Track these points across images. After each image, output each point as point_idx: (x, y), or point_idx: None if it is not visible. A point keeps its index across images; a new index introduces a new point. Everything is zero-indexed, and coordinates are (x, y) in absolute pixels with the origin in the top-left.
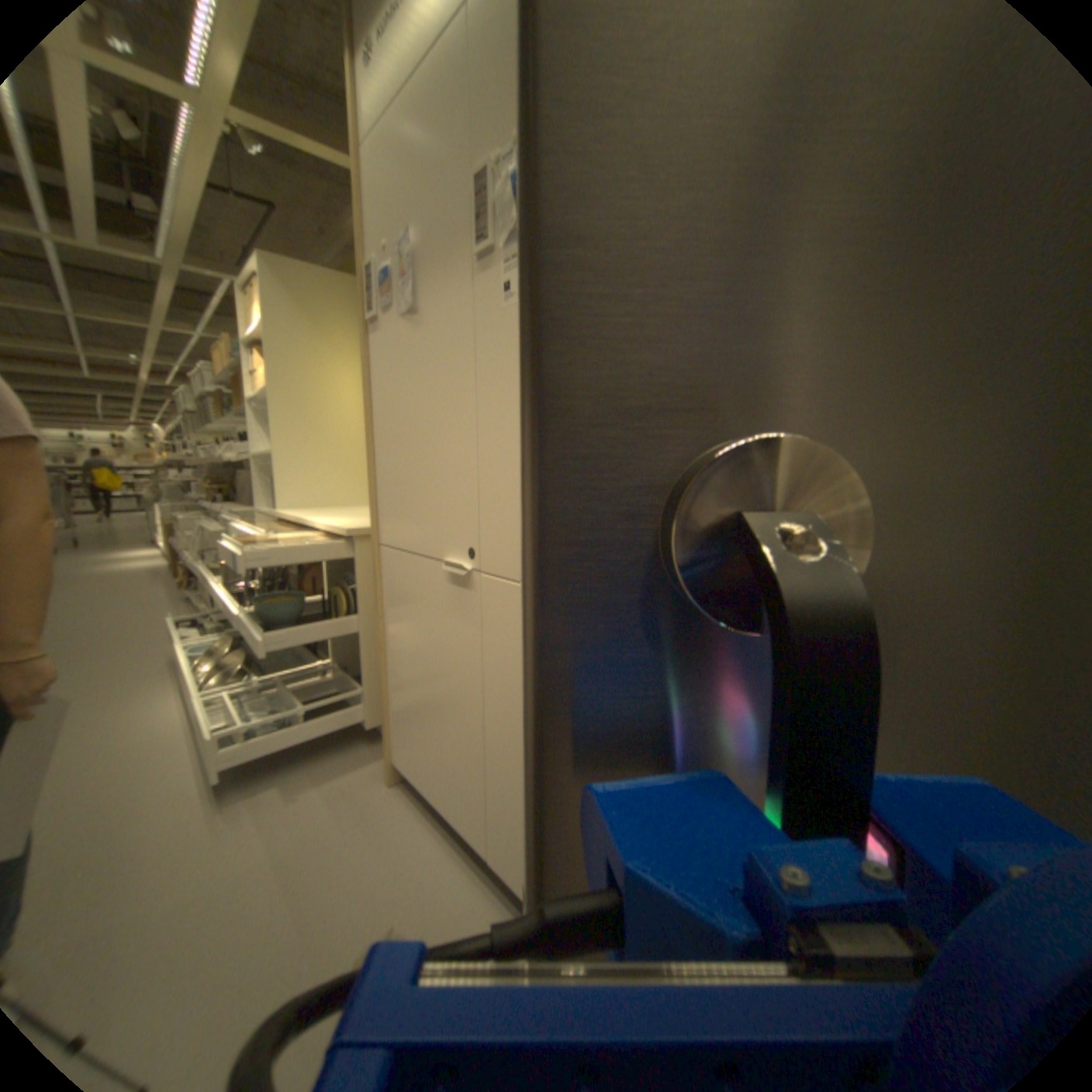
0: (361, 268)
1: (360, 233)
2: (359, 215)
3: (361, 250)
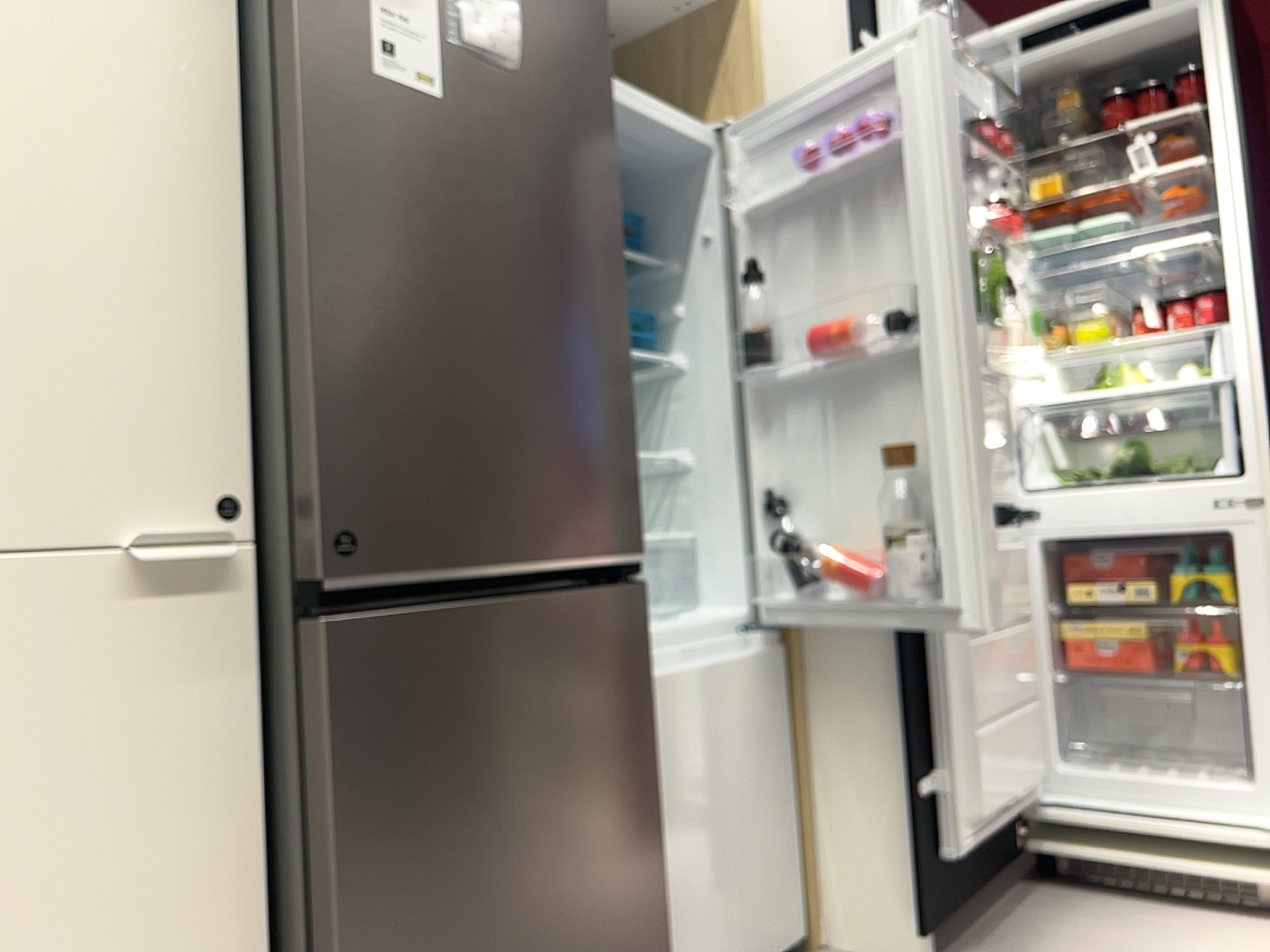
0: None
1: None
2: None
3: None
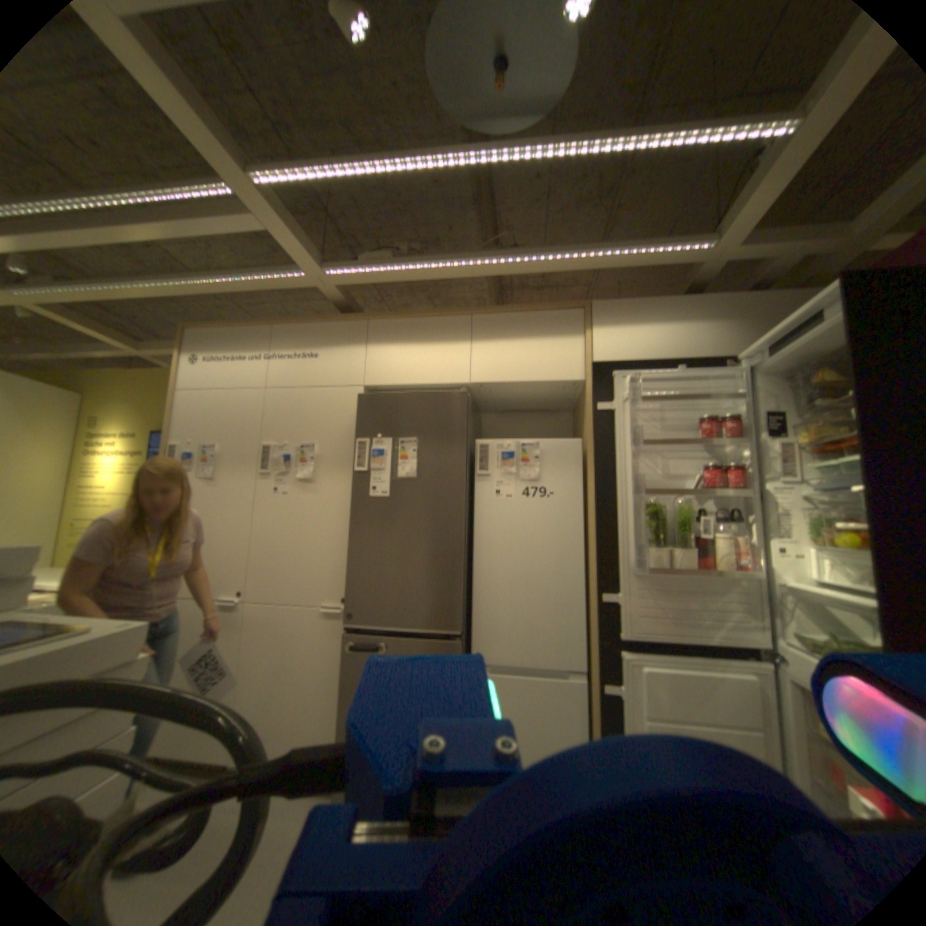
0: (166, 446)
1: (168, 430)
2: (169, 422)
3: (167, 438)
